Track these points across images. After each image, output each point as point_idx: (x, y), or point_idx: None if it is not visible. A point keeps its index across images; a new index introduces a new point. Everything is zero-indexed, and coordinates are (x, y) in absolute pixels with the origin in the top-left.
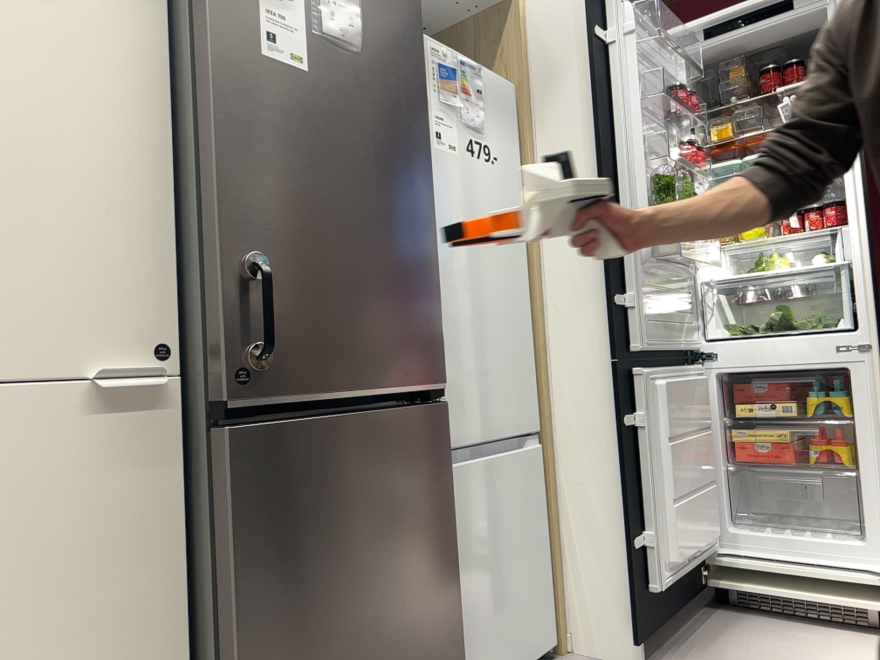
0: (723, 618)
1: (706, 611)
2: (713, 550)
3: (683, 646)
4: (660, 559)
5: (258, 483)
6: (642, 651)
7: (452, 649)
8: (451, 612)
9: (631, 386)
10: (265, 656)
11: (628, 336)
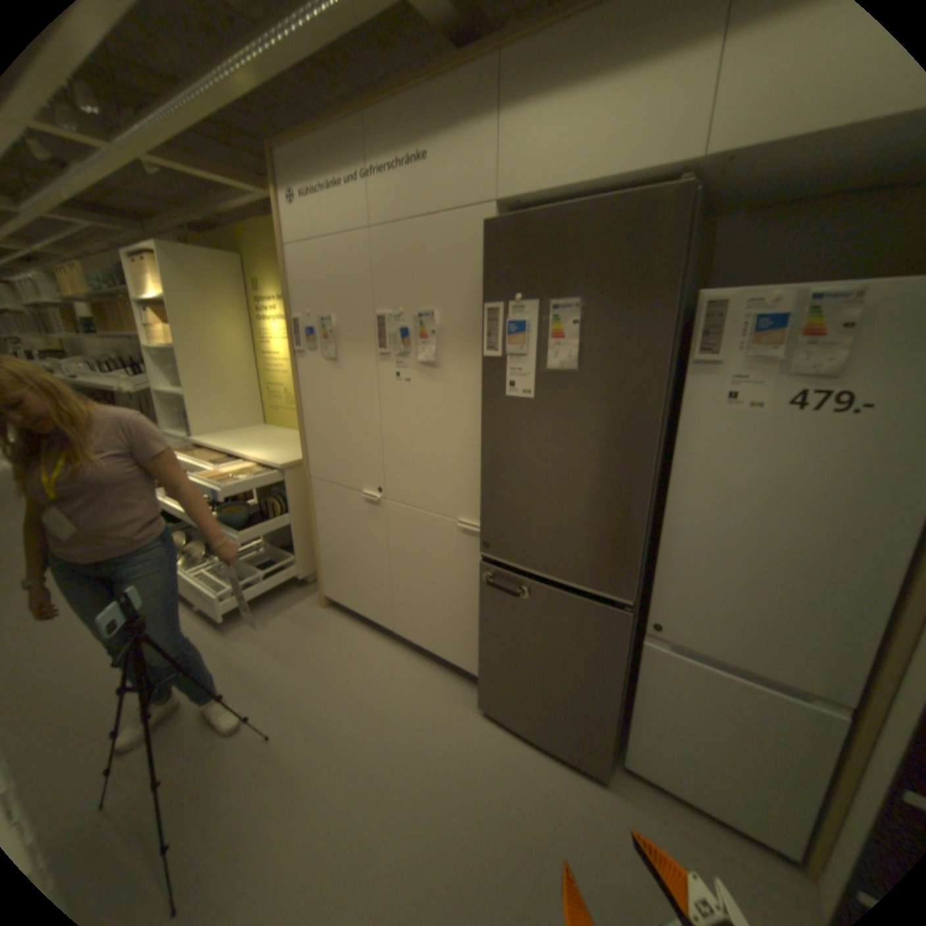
0: None
1: None
2: None
3: None
4: None
5: (492, 587)
6: None
7: (608, 735)
8: (608, 718)
9: None
10: (490, 645)
11: None
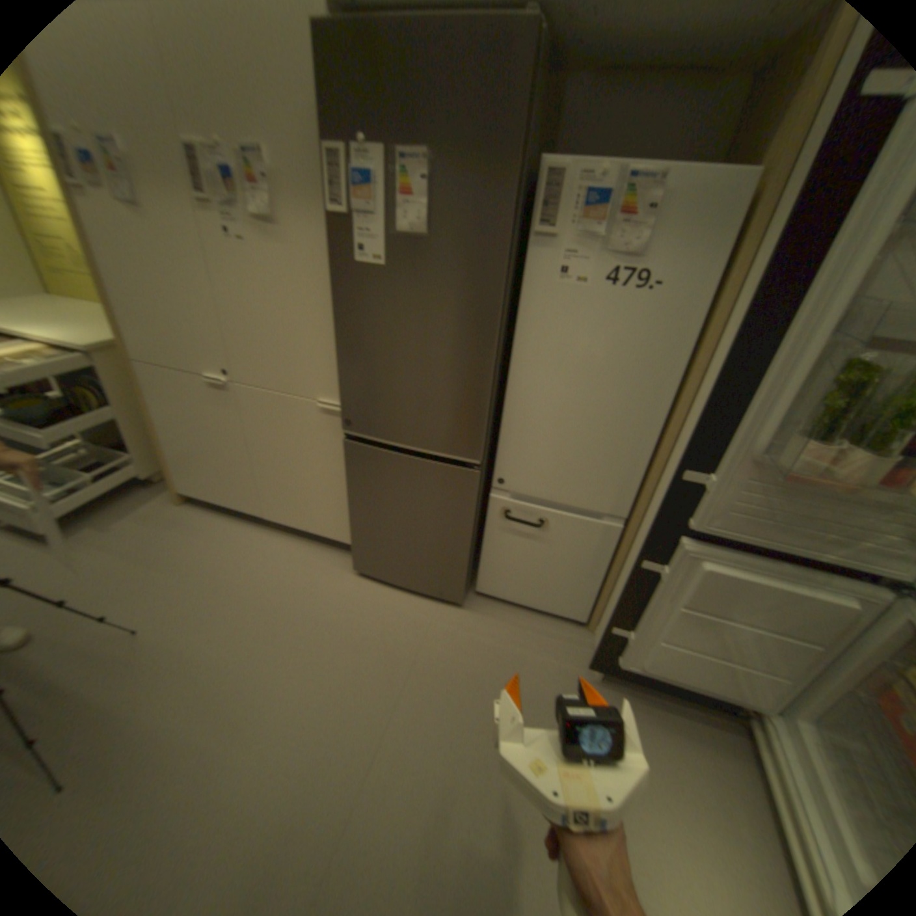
0: (728, 742)
1: (730, 727)
2: (753, 708)
3: (647, 707)
4: (630, 653)
5: (356, 462)
6: (599, 674)
7: (461, 569)
8: (460, 556)
9: (672, 546)
10: (358, 514)
11: (691, 508)
